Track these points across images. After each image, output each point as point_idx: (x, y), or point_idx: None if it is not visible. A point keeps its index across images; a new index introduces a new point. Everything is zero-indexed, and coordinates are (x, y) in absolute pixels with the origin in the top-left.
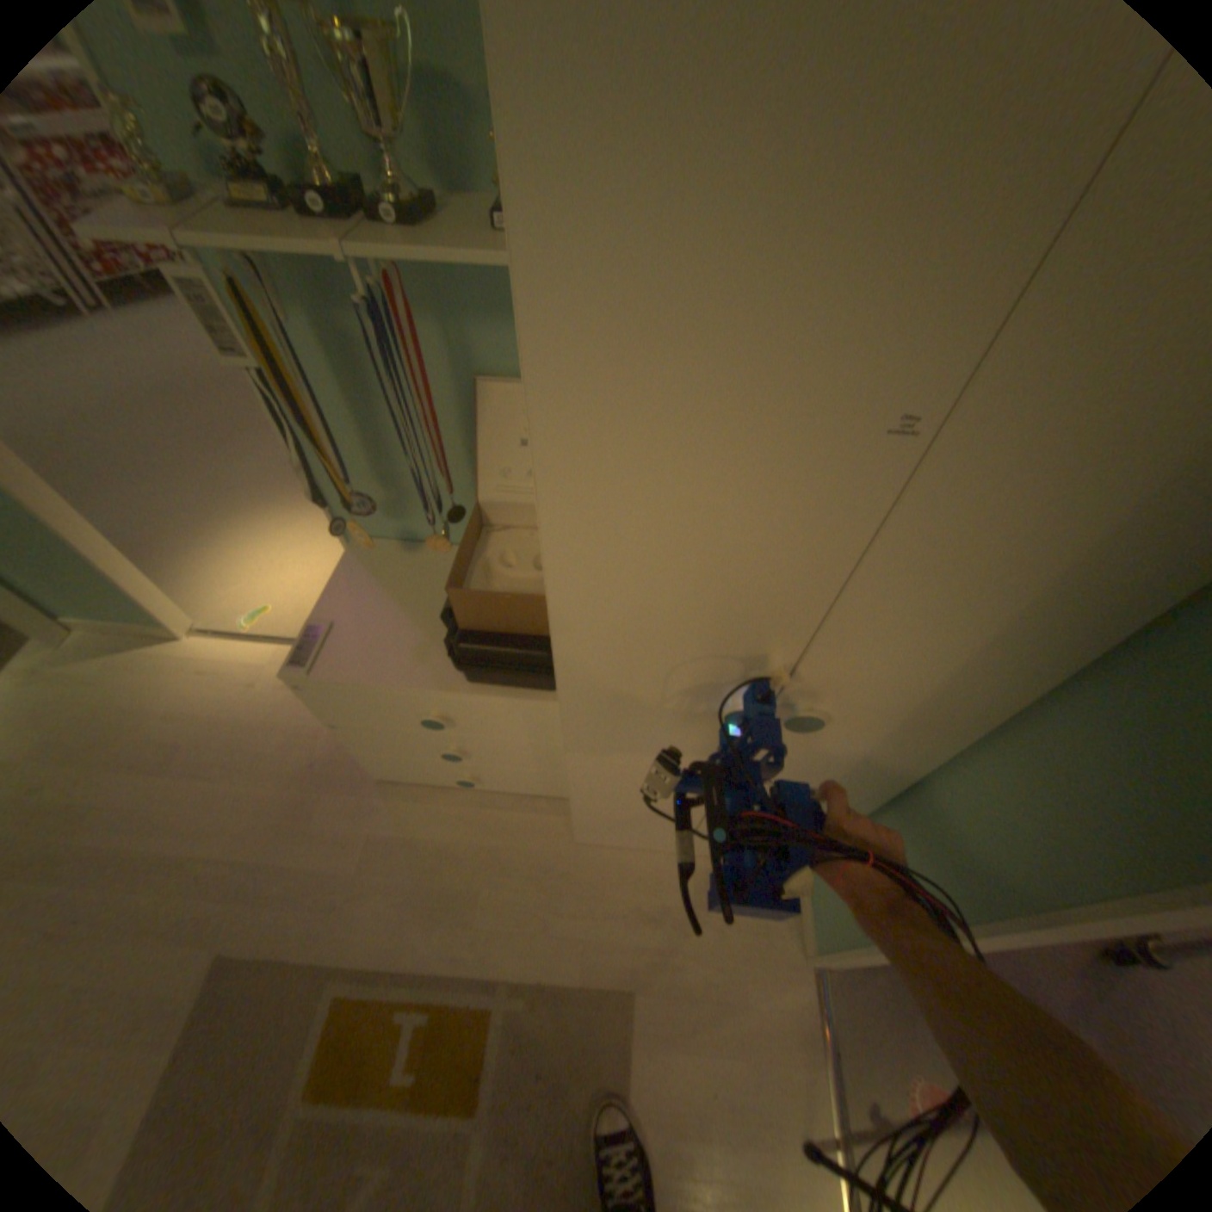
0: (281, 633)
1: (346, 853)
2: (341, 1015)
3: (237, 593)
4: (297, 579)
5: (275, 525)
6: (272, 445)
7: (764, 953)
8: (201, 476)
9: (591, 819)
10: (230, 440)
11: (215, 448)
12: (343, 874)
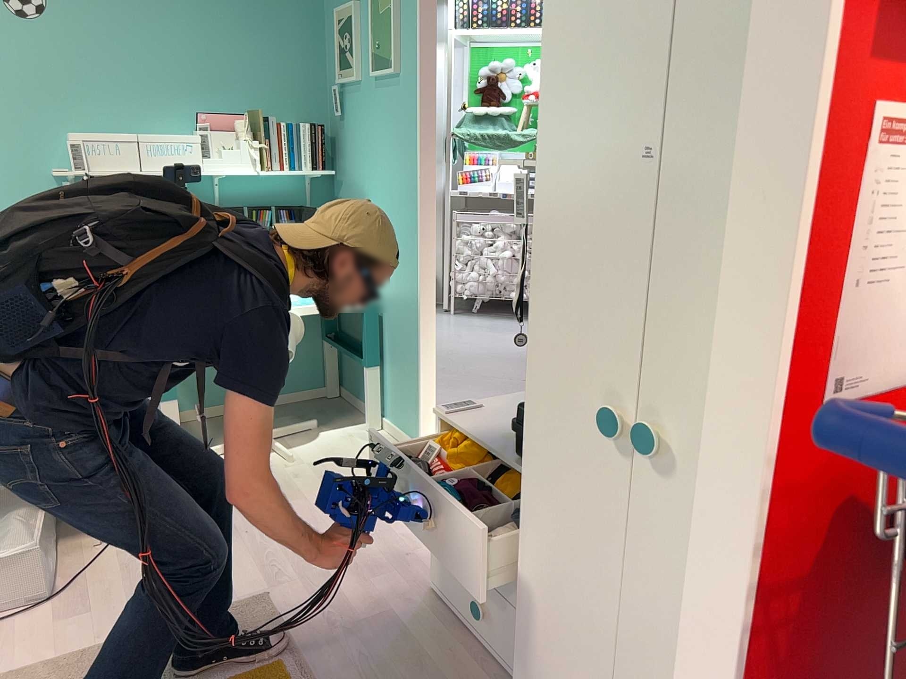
0: None
1: (371, 608)
2: (272, 673)
3: None
4: None
5: None
6: None
7: None
8: None
9: (527, 661)
10: None
11: None
12: (357, 615)
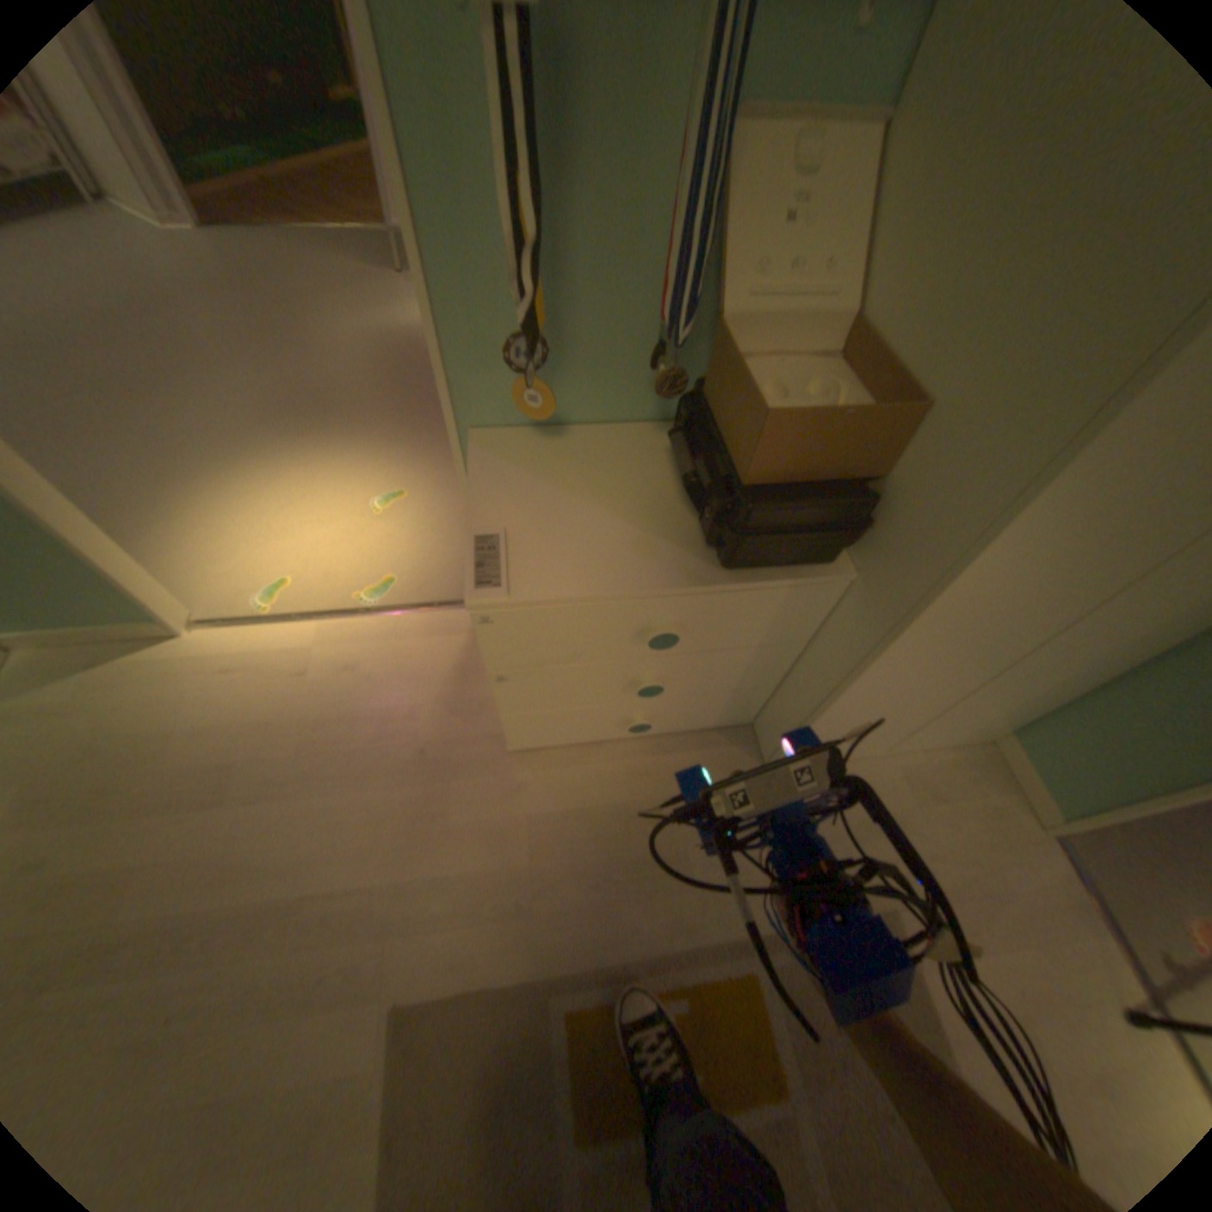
0: (317, 605)
1: (509, 840)
2: (583, 1027)
3: (238, 567)
4: (312, 539)
5: (258, 482)
6: (214, 391)
7: (1003, 833)
8: (129, 436)
9: (829, 726)
10: (154, 391)
11: (136, 401)
12: (515, 864)
